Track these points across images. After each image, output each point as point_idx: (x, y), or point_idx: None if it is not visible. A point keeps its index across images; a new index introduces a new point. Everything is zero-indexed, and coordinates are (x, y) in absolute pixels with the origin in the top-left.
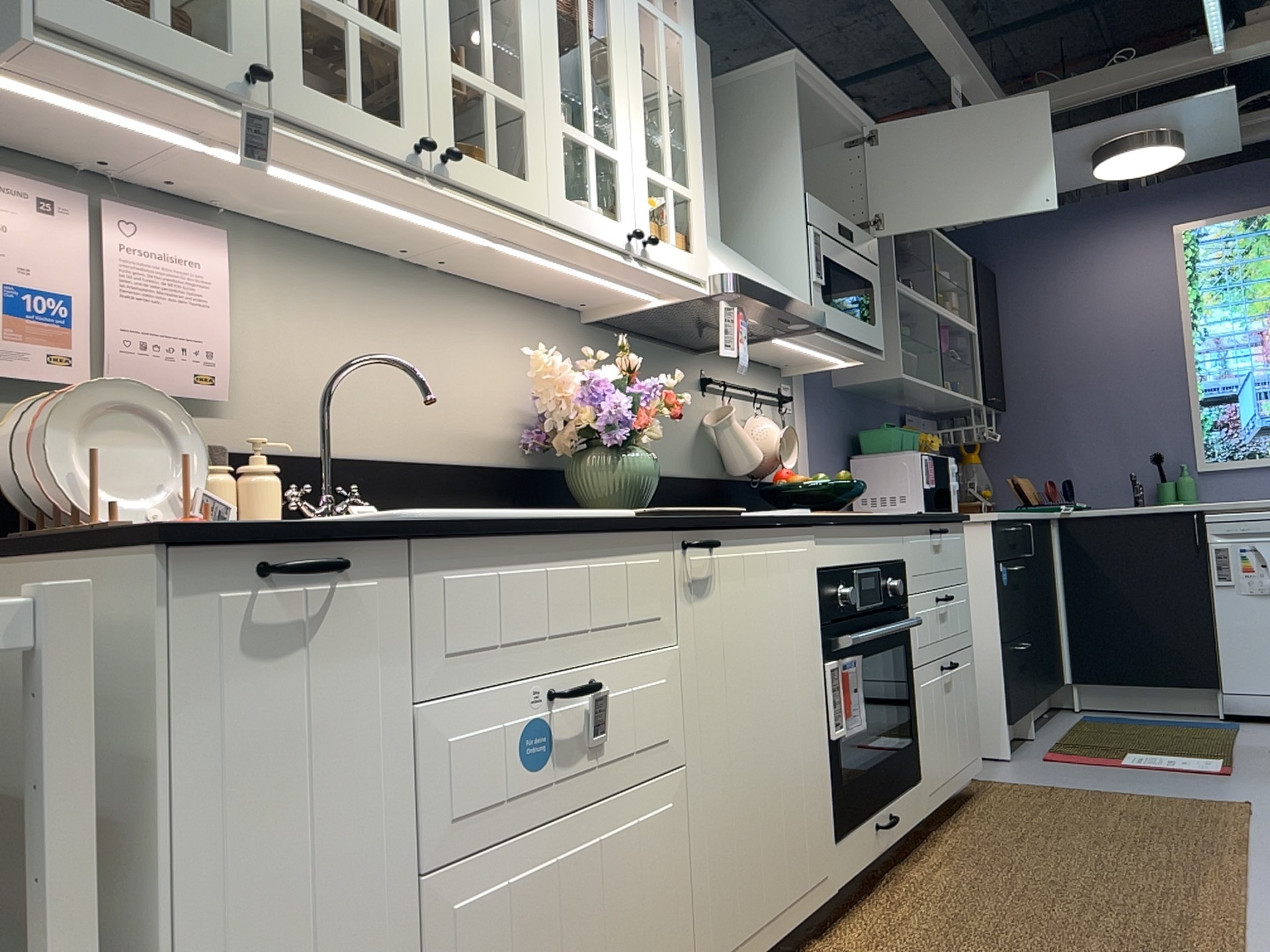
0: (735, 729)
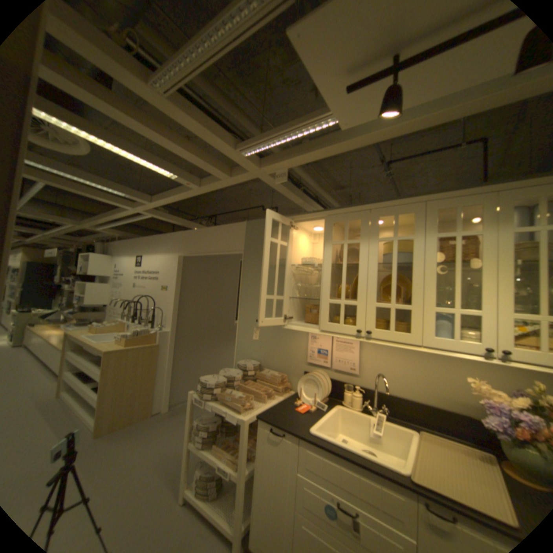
0: None
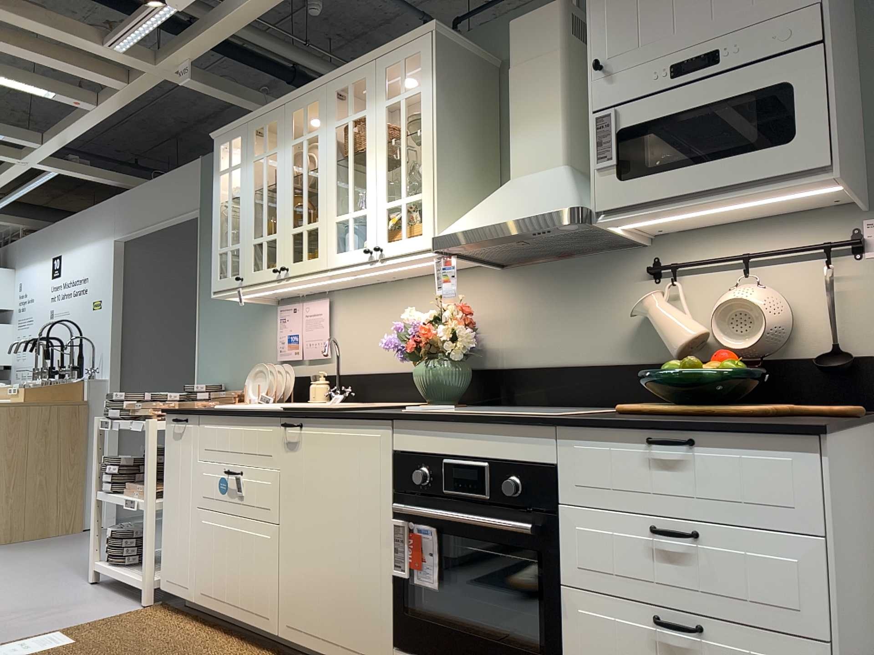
0: (307, 523)
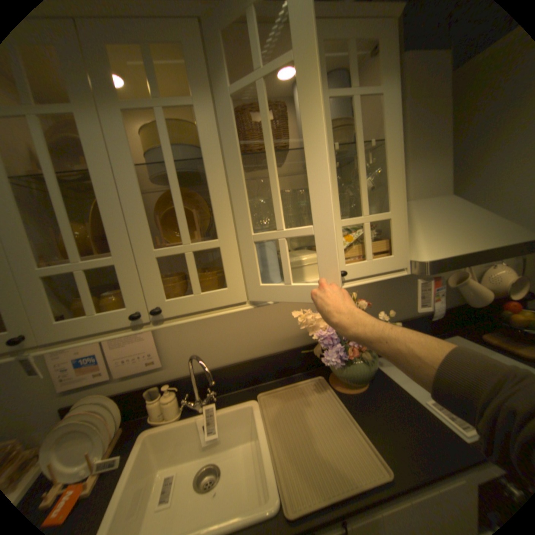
0: None
